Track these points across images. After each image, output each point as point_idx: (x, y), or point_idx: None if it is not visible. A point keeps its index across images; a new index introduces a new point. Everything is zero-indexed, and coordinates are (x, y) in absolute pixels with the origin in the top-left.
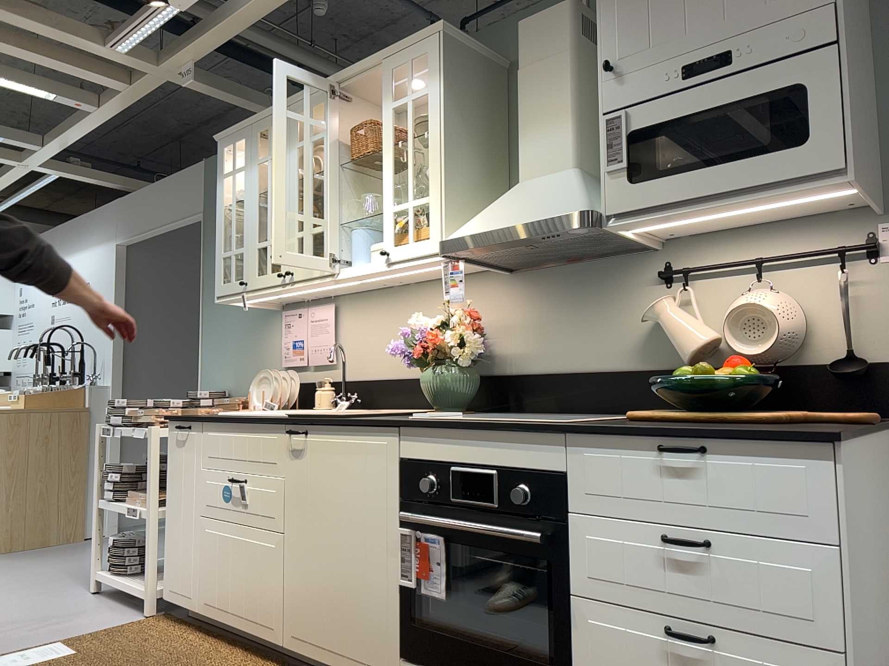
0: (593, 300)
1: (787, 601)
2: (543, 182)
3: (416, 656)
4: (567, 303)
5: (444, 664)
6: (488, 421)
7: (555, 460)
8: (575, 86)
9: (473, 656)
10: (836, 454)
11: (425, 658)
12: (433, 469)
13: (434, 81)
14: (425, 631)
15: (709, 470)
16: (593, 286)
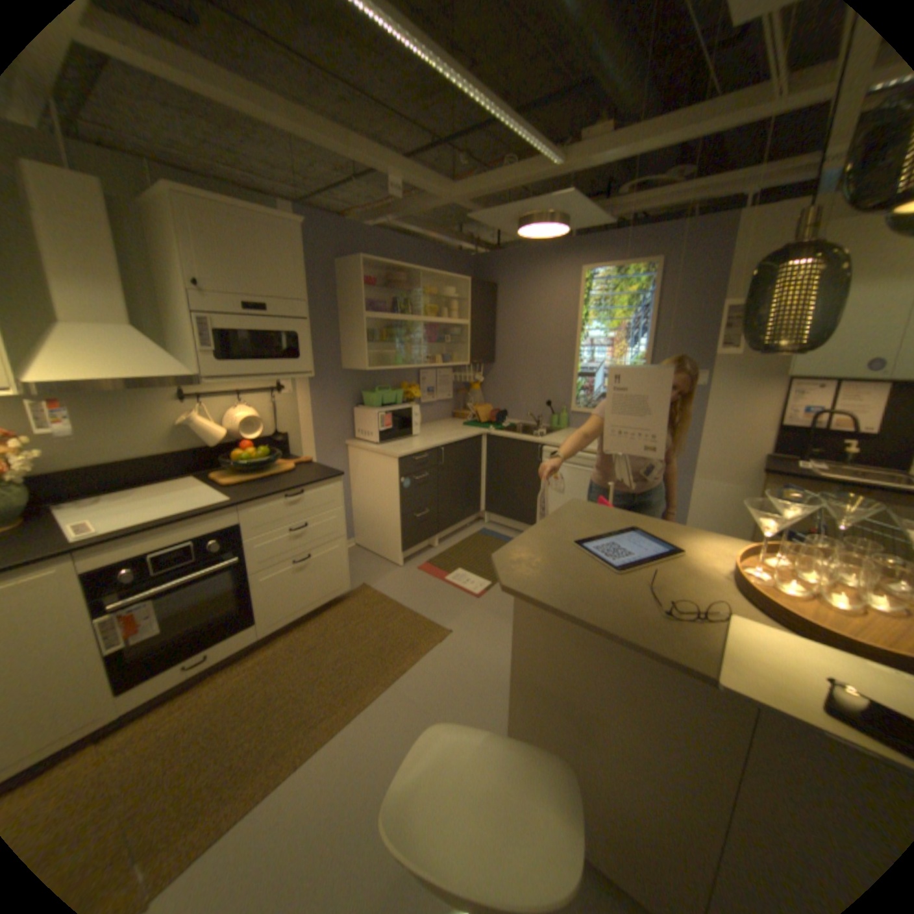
0: (122, 411)
1: (330, 529)
2: (106, 332)
3: (133, 682)
4: (94, 414)
5: (162, 667)
6: (165, 516)
7: (232, 520)
8: (117, 258)
9: (186, 645)
10: (341, 479)
11: (143, 677)
12: (126, 565)
13: None
14: (139, 663)
15: (304, 498)
16: (119, 401)
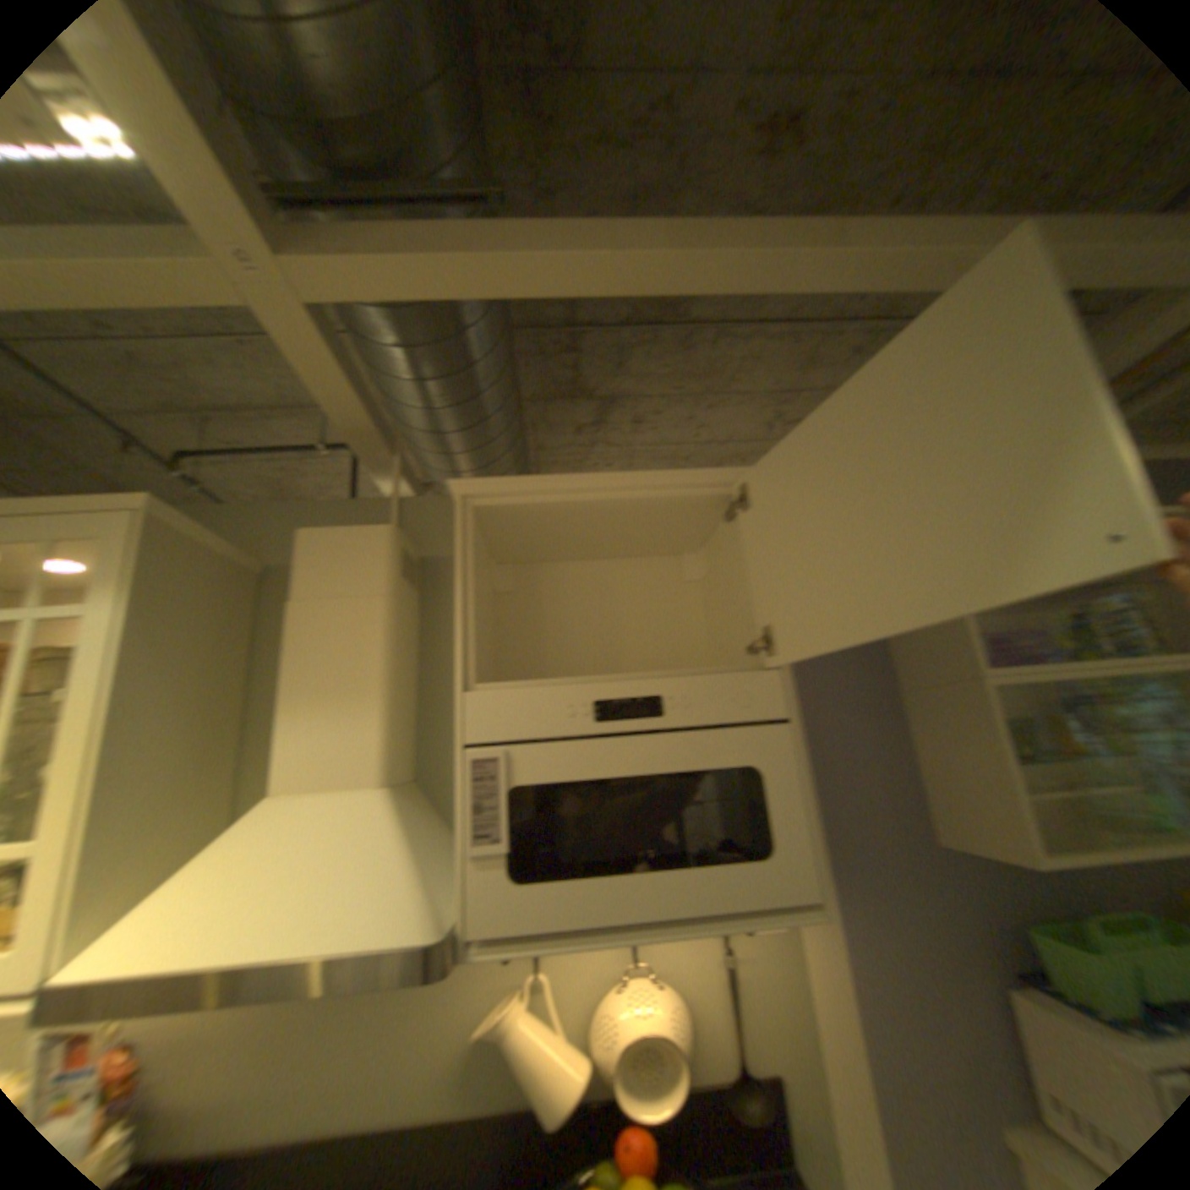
0: None
1: None
2: (320, 813)
3: None
4: None
5: None
6: None
7: None
8: (389, 650)
9: None
10: None
11: None
12: None
13: (101, 595)
14: None
15: None
16: None
